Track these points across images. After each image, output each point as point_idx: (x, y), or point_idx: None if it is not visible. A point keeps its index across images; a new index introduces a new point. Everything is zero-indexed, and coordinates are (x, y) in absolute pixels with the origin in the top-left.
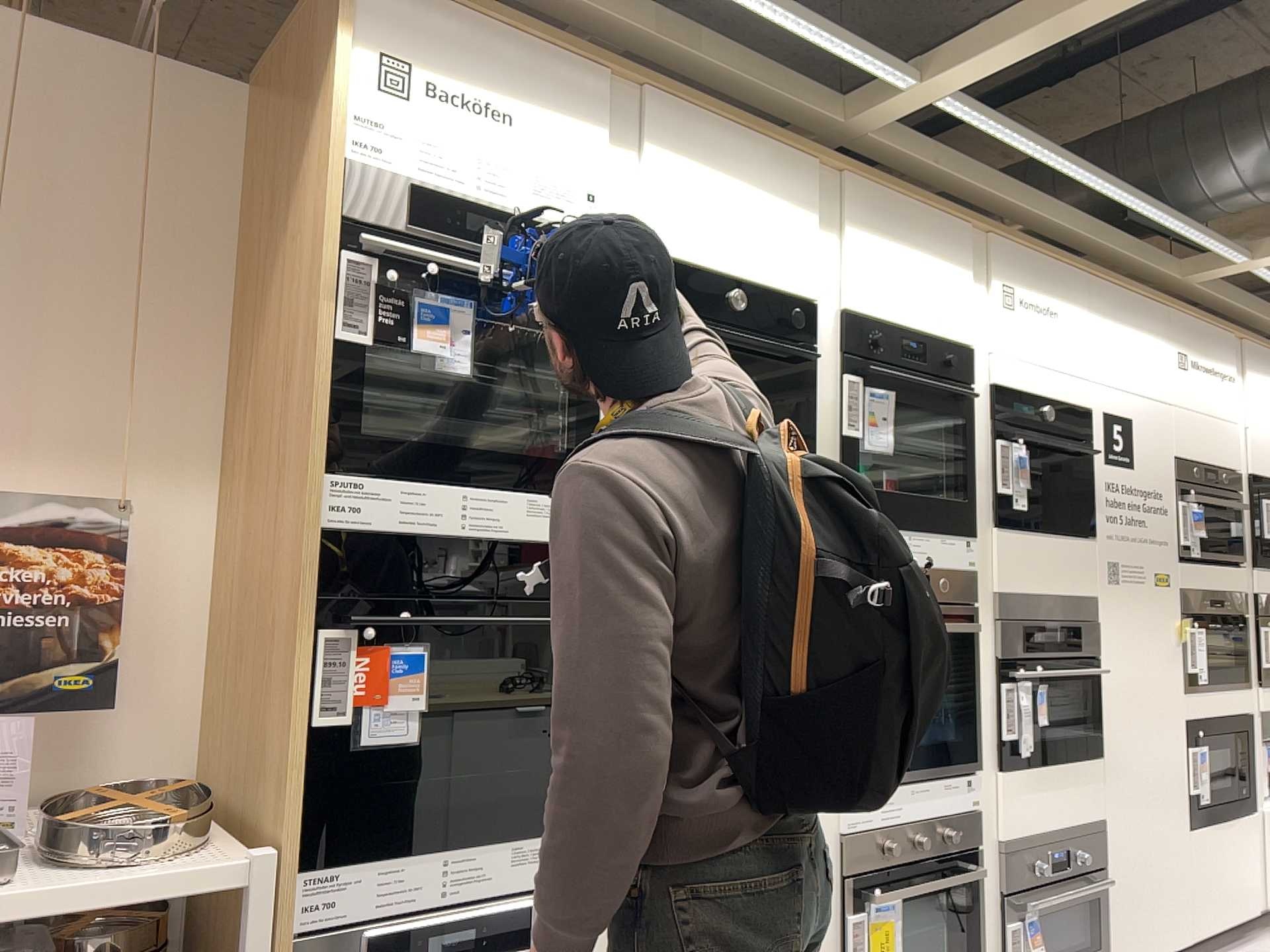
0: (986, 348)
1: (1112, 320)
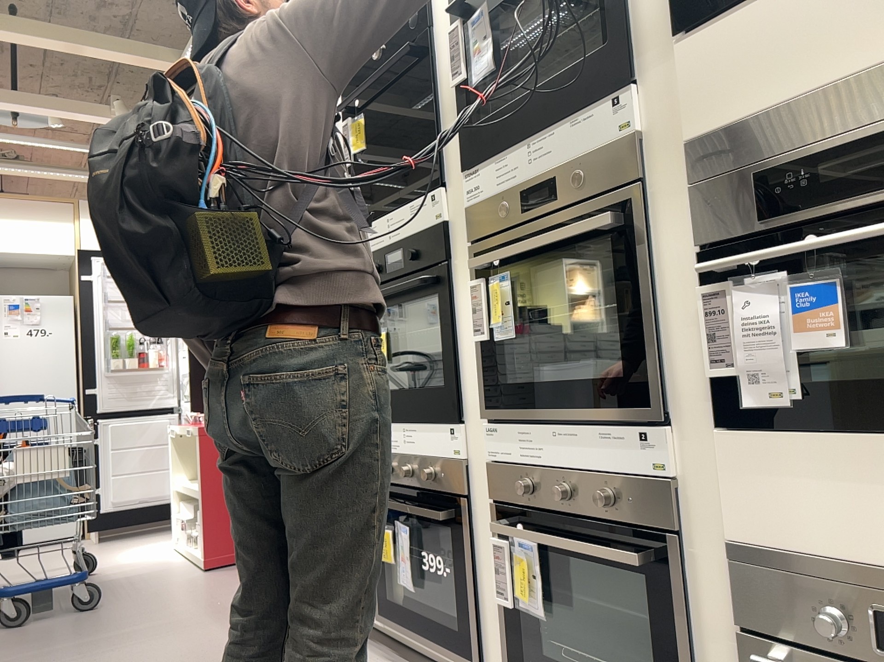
0: None
1: None
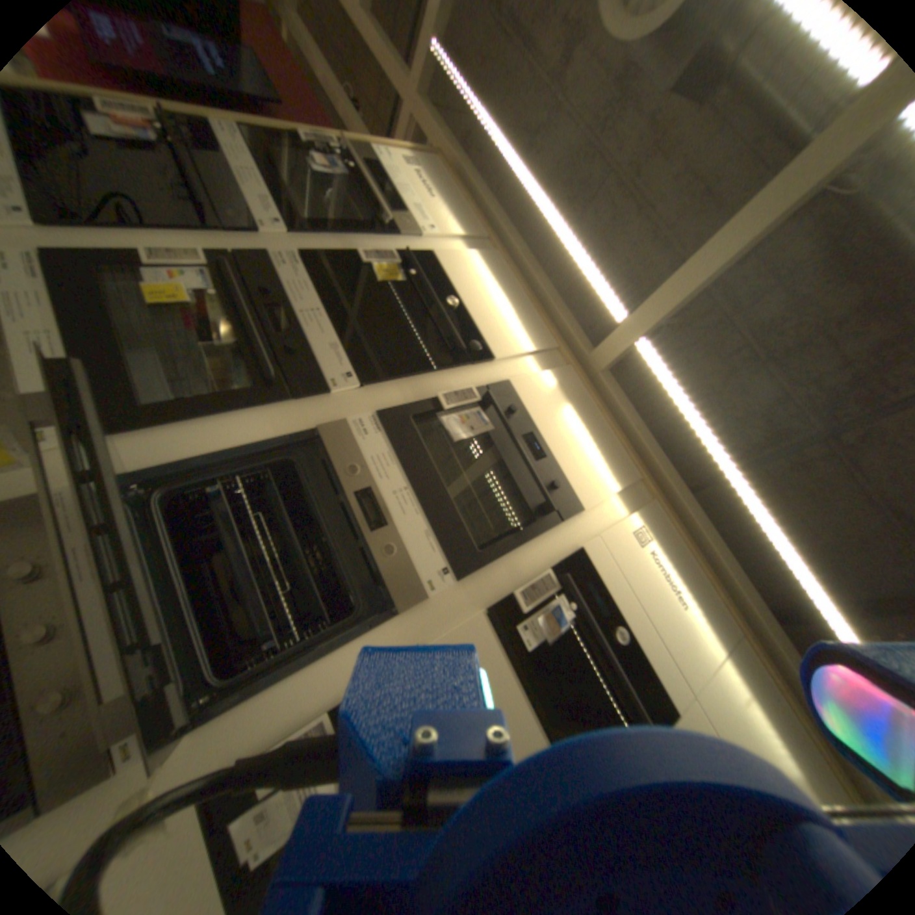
0: (596, 533)
1: (759, 703)
